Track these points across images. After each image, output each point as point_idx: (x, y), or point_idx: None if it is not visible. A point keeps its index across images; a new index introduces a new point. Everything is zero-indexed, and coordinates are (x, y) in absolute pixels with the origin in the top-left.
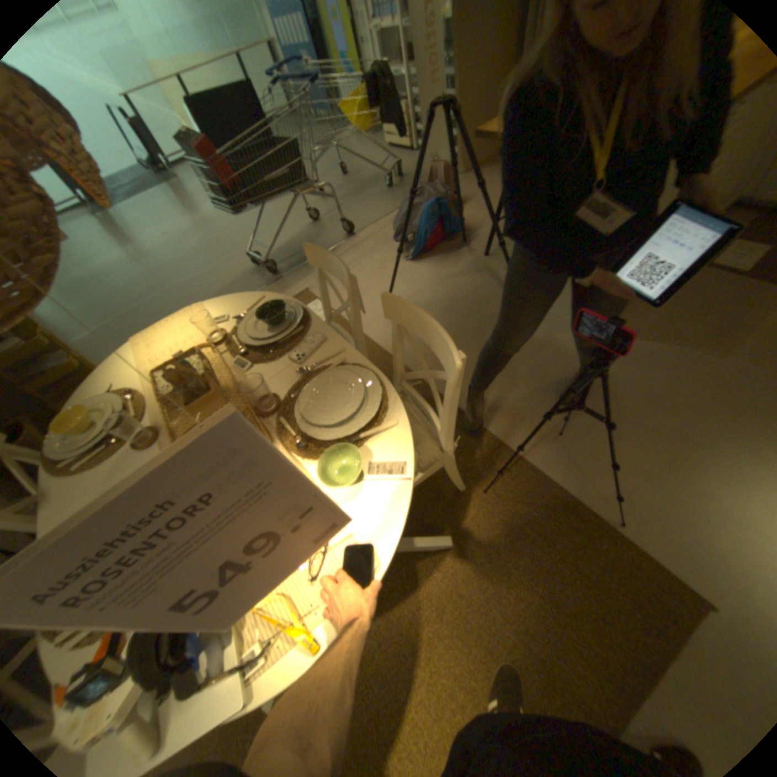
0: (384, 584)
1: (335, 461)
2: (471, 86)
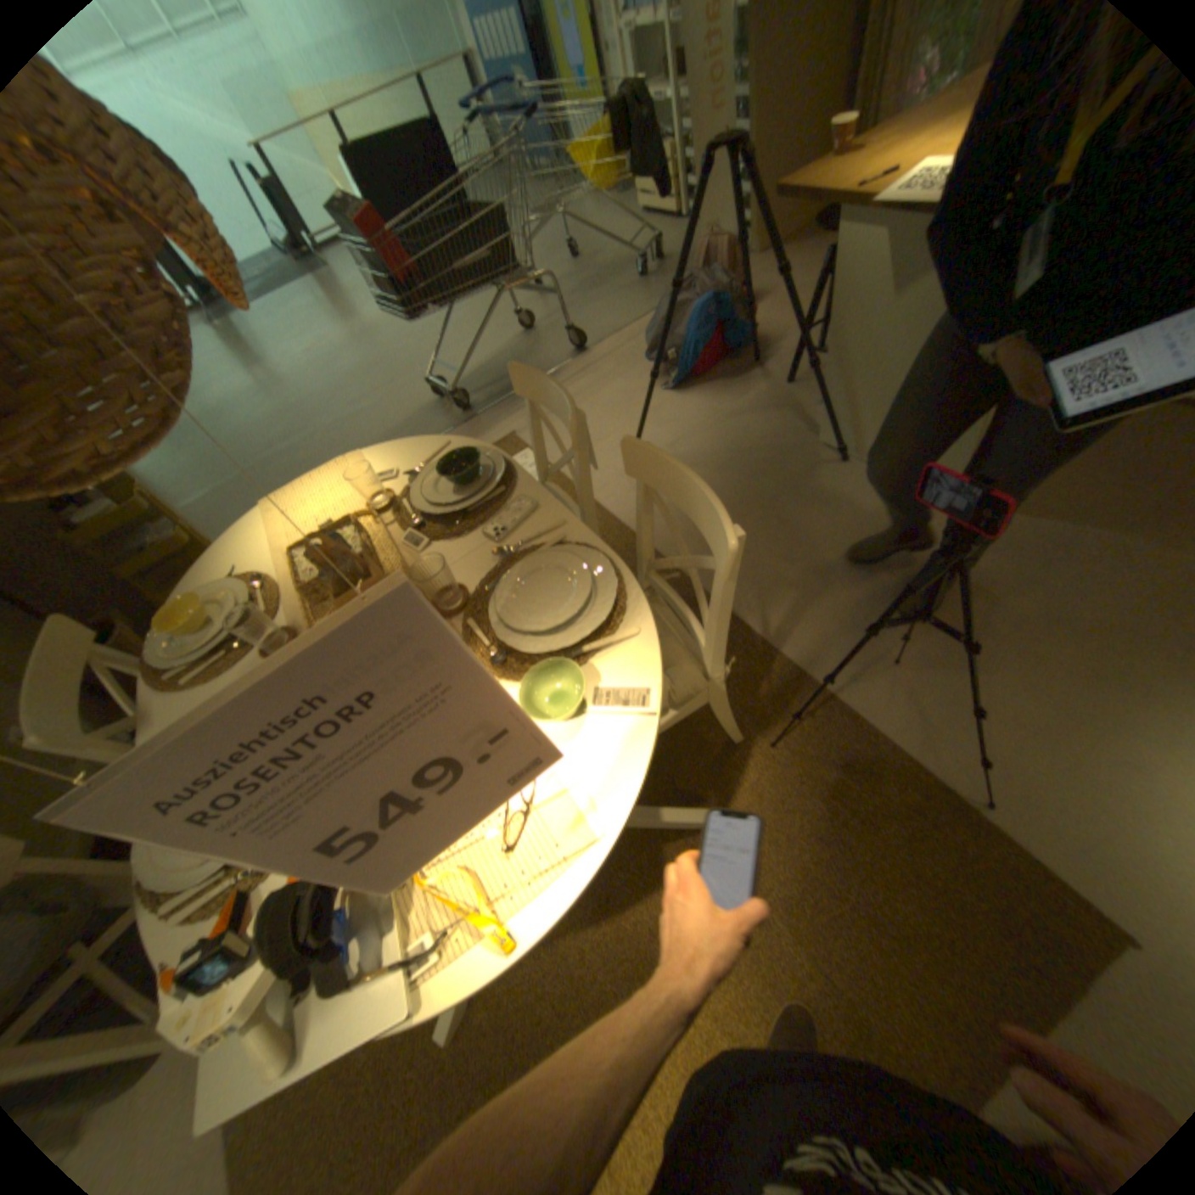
0: (614, 874)
1: (544, 685)
2: (775, 114)
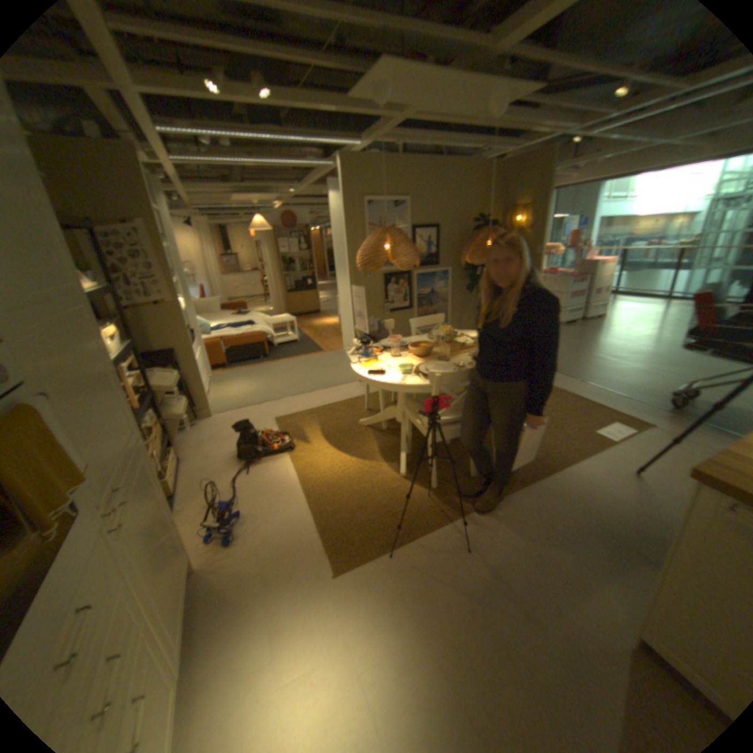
0: (390, 453)
1: (411, 373)
2: None
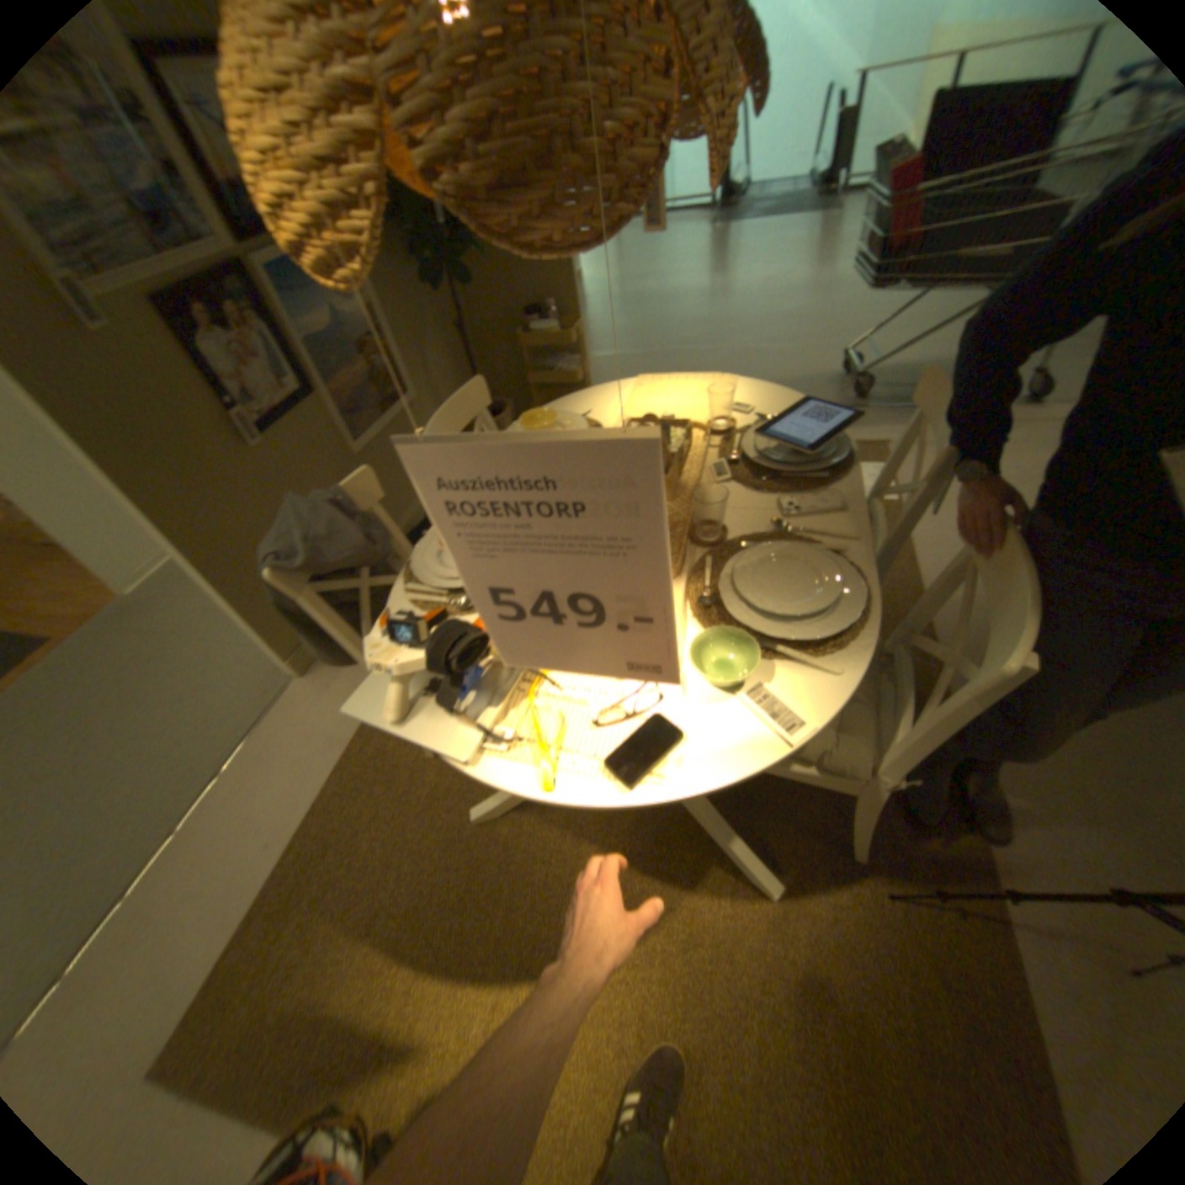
0: (661, 845)
1: (724, 649)
2: None
